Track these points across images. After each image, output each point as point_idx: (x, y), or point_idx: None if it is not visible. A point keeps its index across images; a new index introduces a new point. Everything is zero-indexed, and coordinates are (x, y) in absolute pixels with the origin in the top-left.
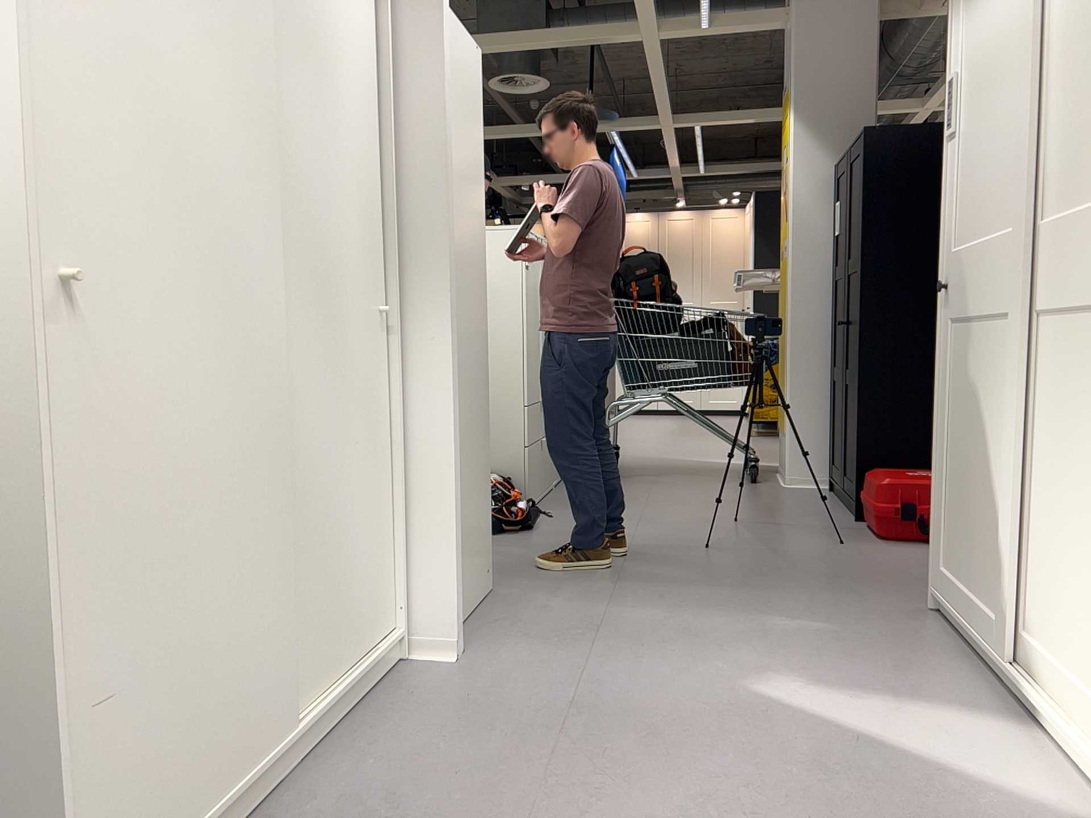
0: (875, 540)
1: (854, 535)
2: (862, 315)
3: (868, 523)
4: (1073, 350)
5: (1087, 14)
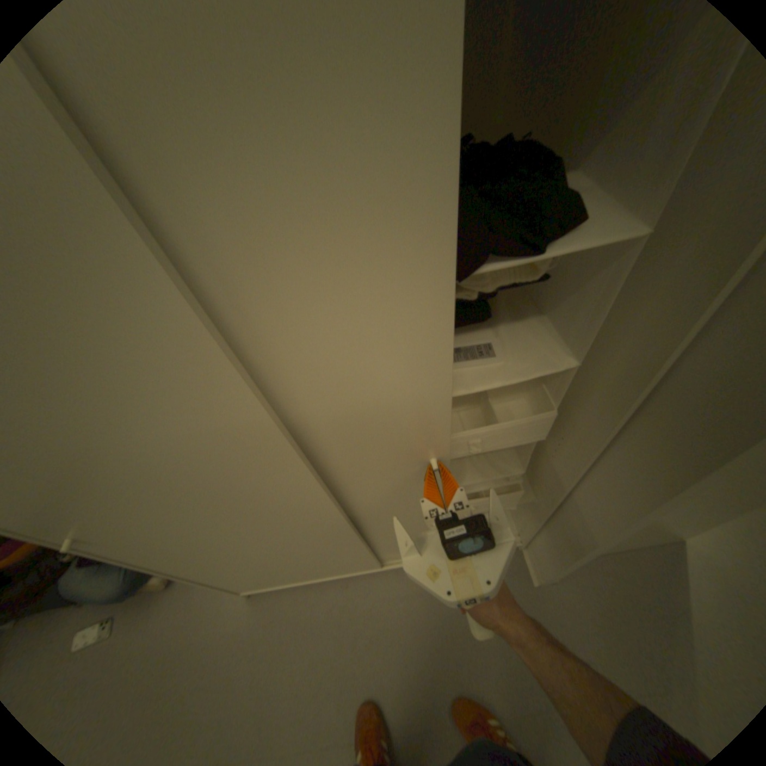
0: None
1: None
2: None
3: None
4: None
5: None
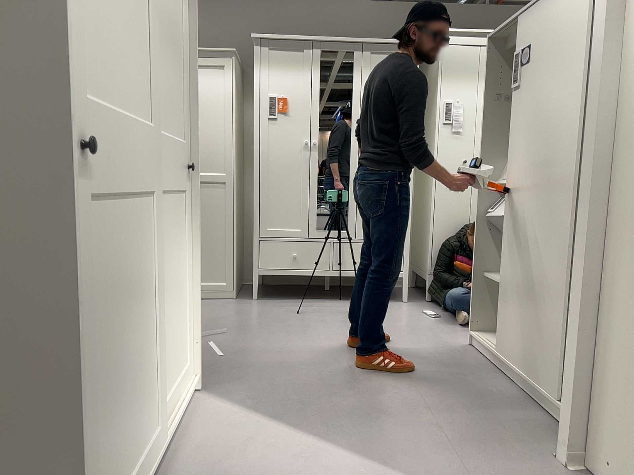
0: None
1: None
2: None
3: None
4: (166, 216)
5: (163, 24)
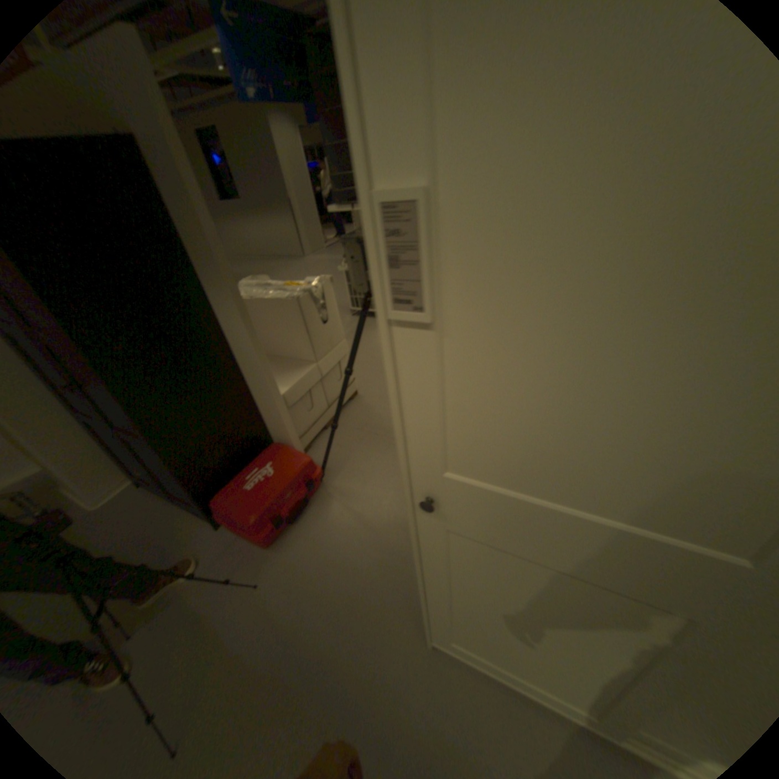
0: (268, 555)
1: (246, 561)
2: (120, 396)
3: (248, 543)
4: None
5: None
